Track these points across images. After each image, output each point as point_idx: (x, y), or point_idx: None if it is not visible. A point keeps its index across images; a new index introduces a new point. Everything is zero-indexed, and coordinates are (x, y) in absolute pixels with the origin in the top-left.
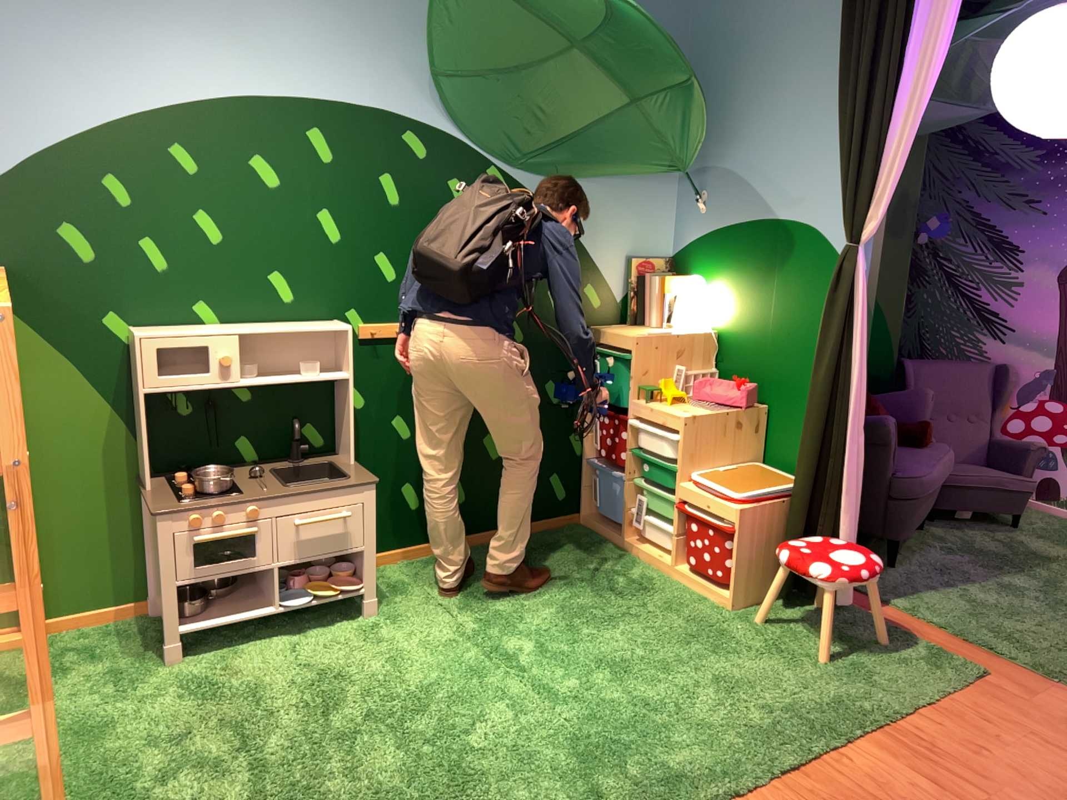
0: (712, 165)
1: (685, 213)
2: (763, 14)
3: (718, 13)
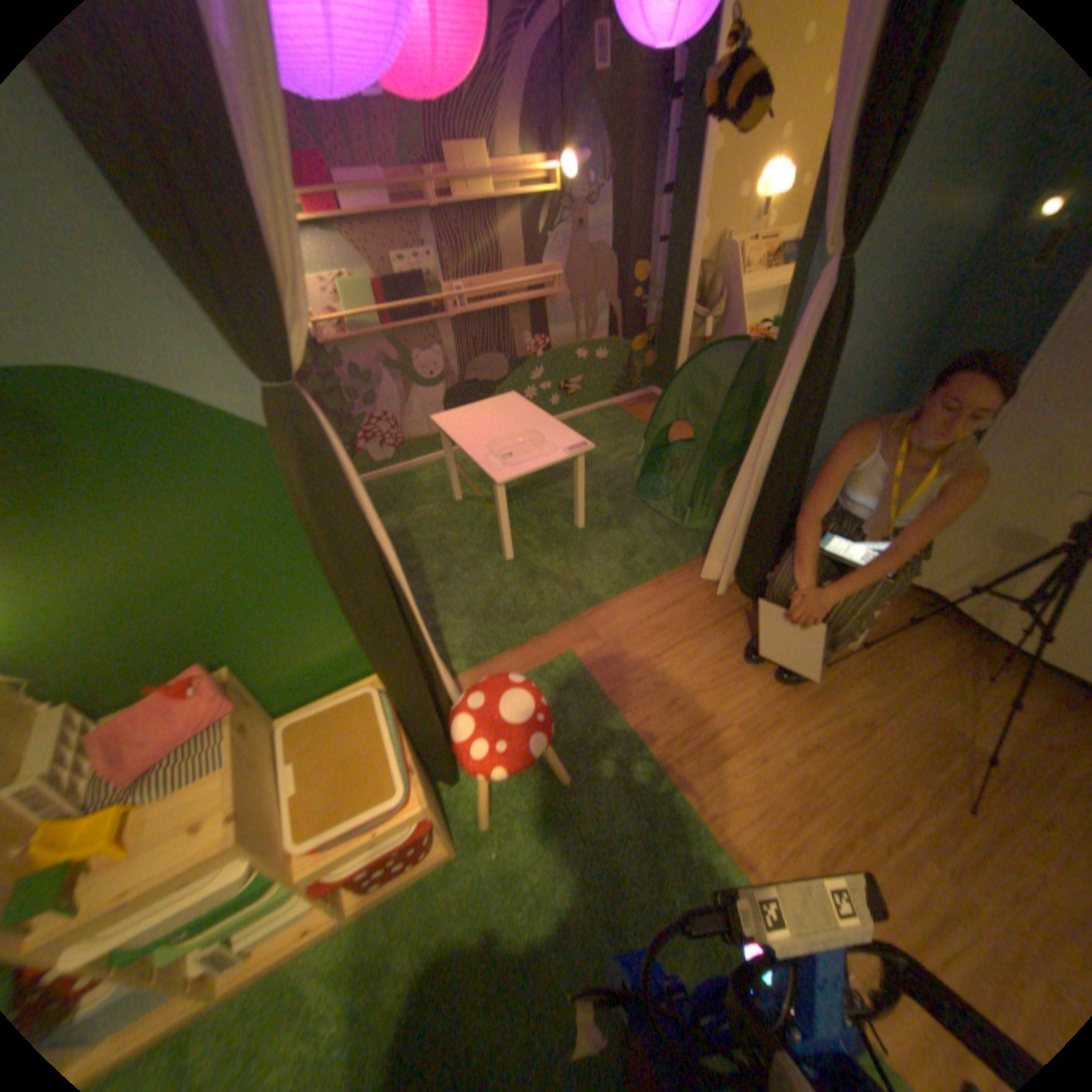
0: None
1: None
2: None
3: None
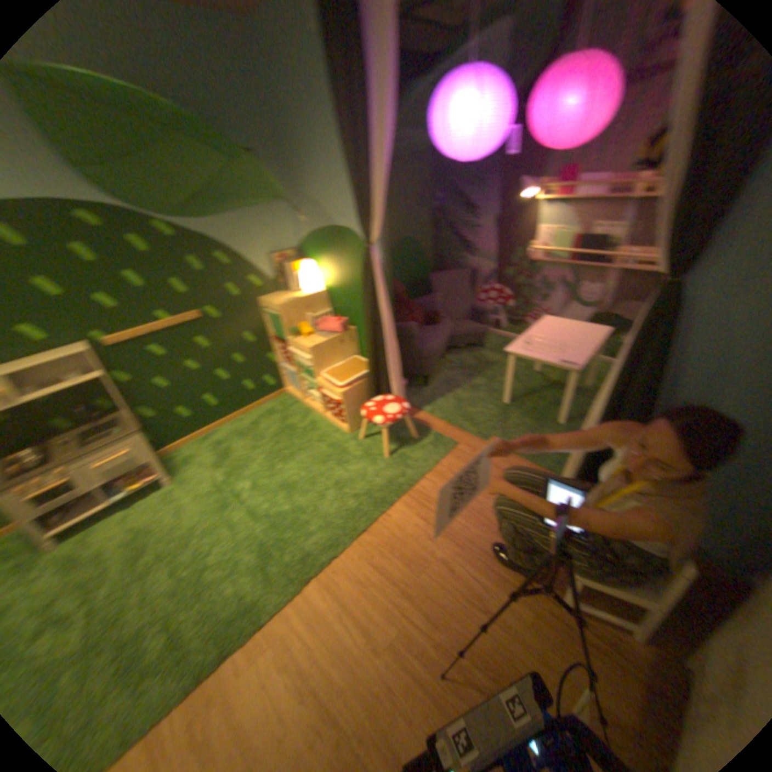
0: (299, 189)
1: (295, 220)
2: (298, 77)
3: (274, 76)
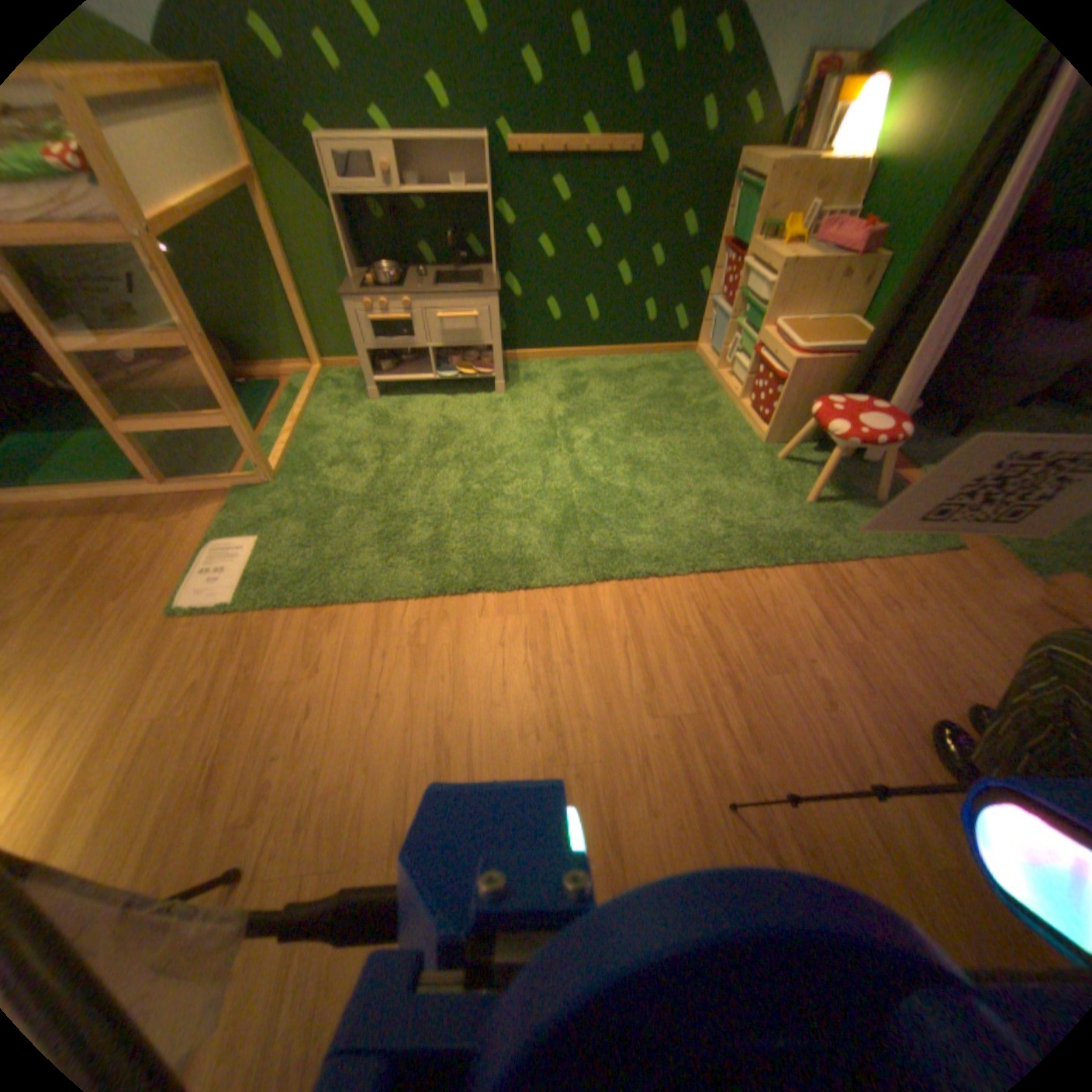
0: None
1: None
2: None
3: None
